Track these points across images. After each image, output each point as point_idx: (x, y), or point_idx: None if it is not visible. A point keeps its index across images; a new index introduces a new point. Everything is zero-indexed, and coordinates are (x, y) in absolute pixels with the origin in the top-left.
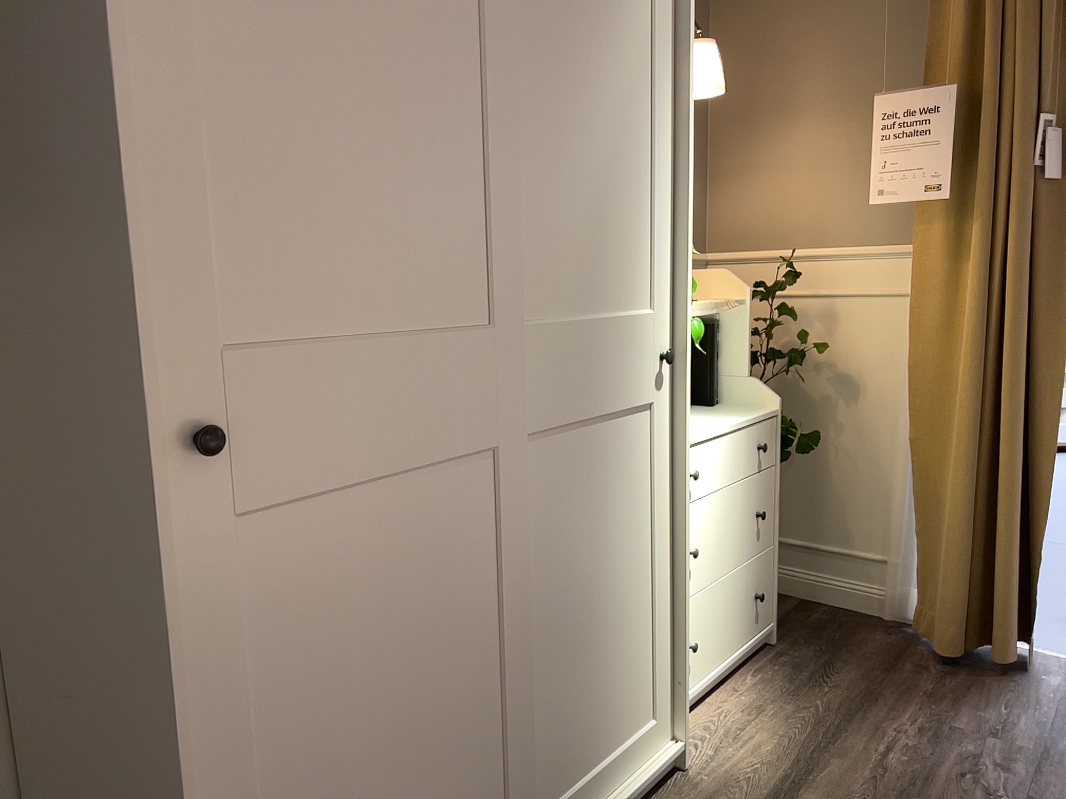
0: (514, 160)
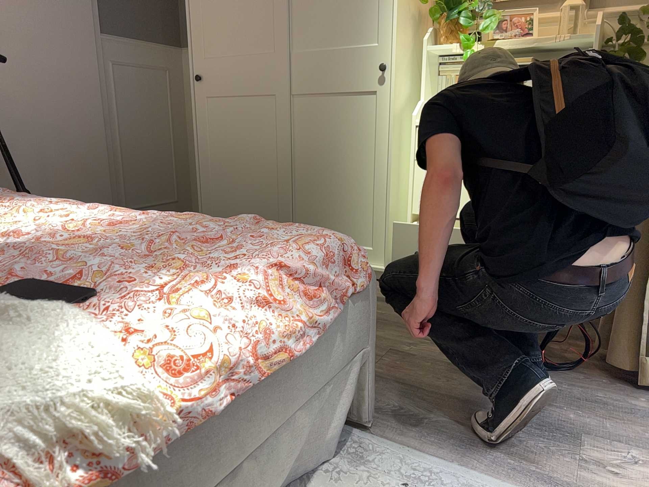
0: None
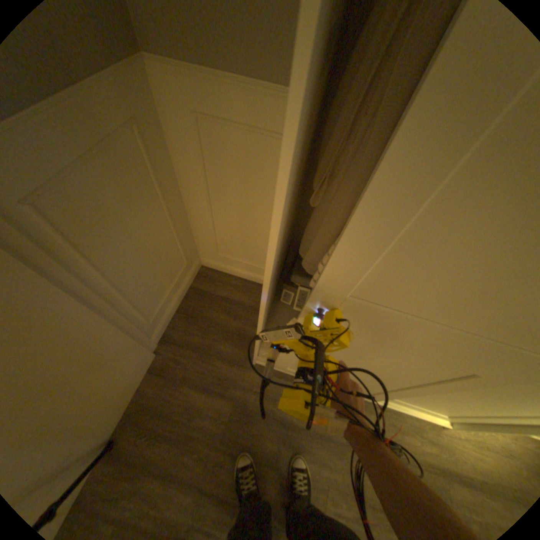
0: None
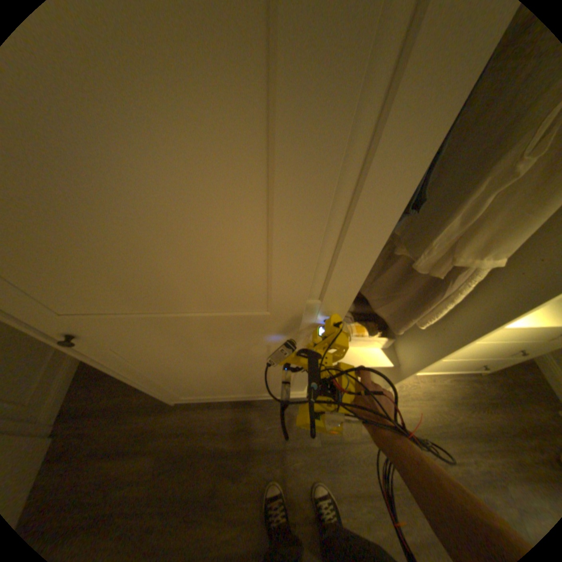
0: (330, 212)
